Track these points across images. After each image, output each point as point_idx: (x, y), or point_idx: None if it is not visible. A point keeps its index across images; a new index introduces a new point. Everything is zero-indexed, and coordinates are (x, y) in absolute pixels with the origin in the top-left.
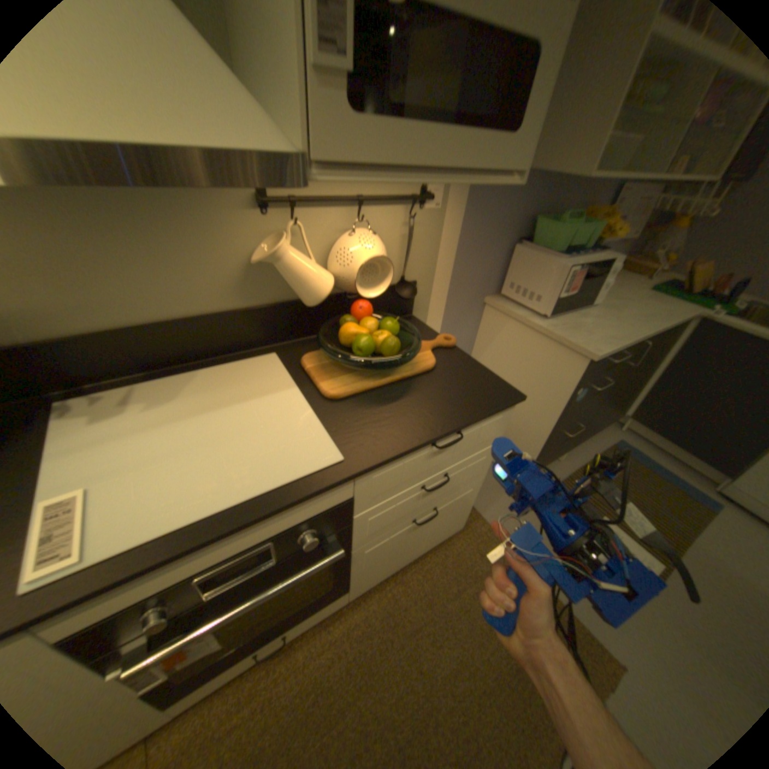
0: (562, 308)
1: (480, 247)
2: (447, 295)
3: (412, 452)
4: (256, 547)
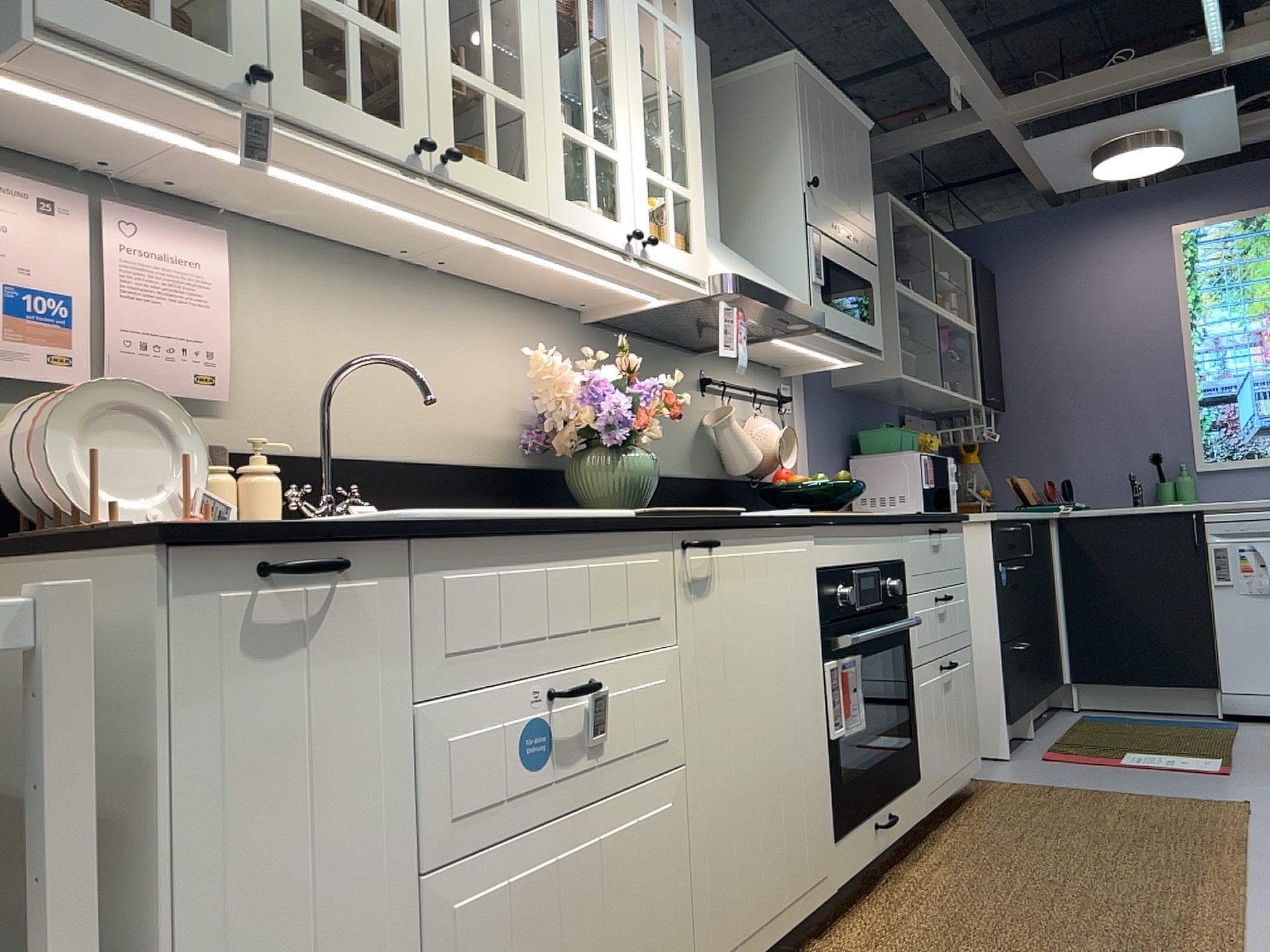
0: (932, 505)
1: (826, 459)
2: None
3: (924, 530)
4: (873, 571)
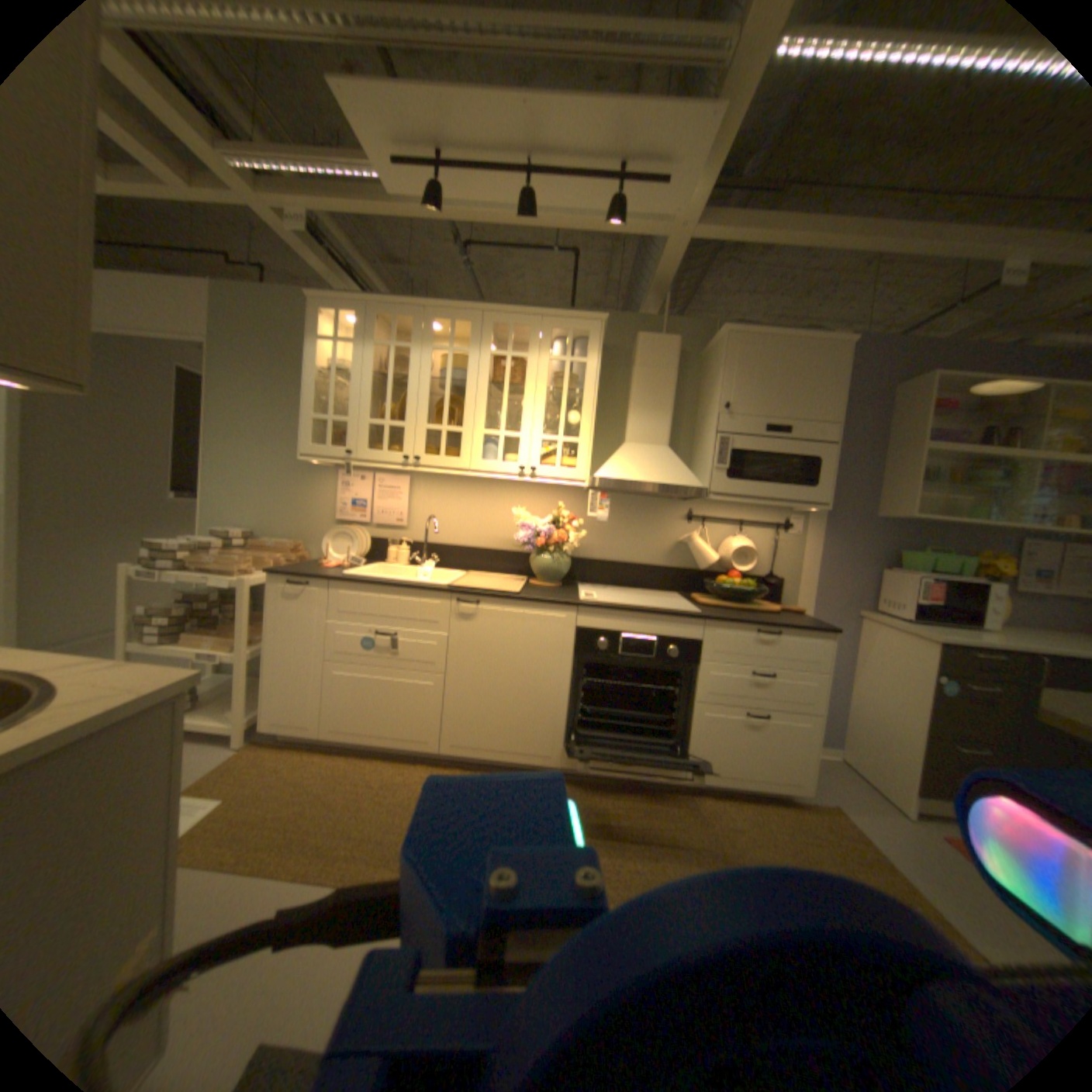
0: (930, 618)
1: (843, 567)
2: (814, 598)
3: (741, 629)
4: (647, 639)
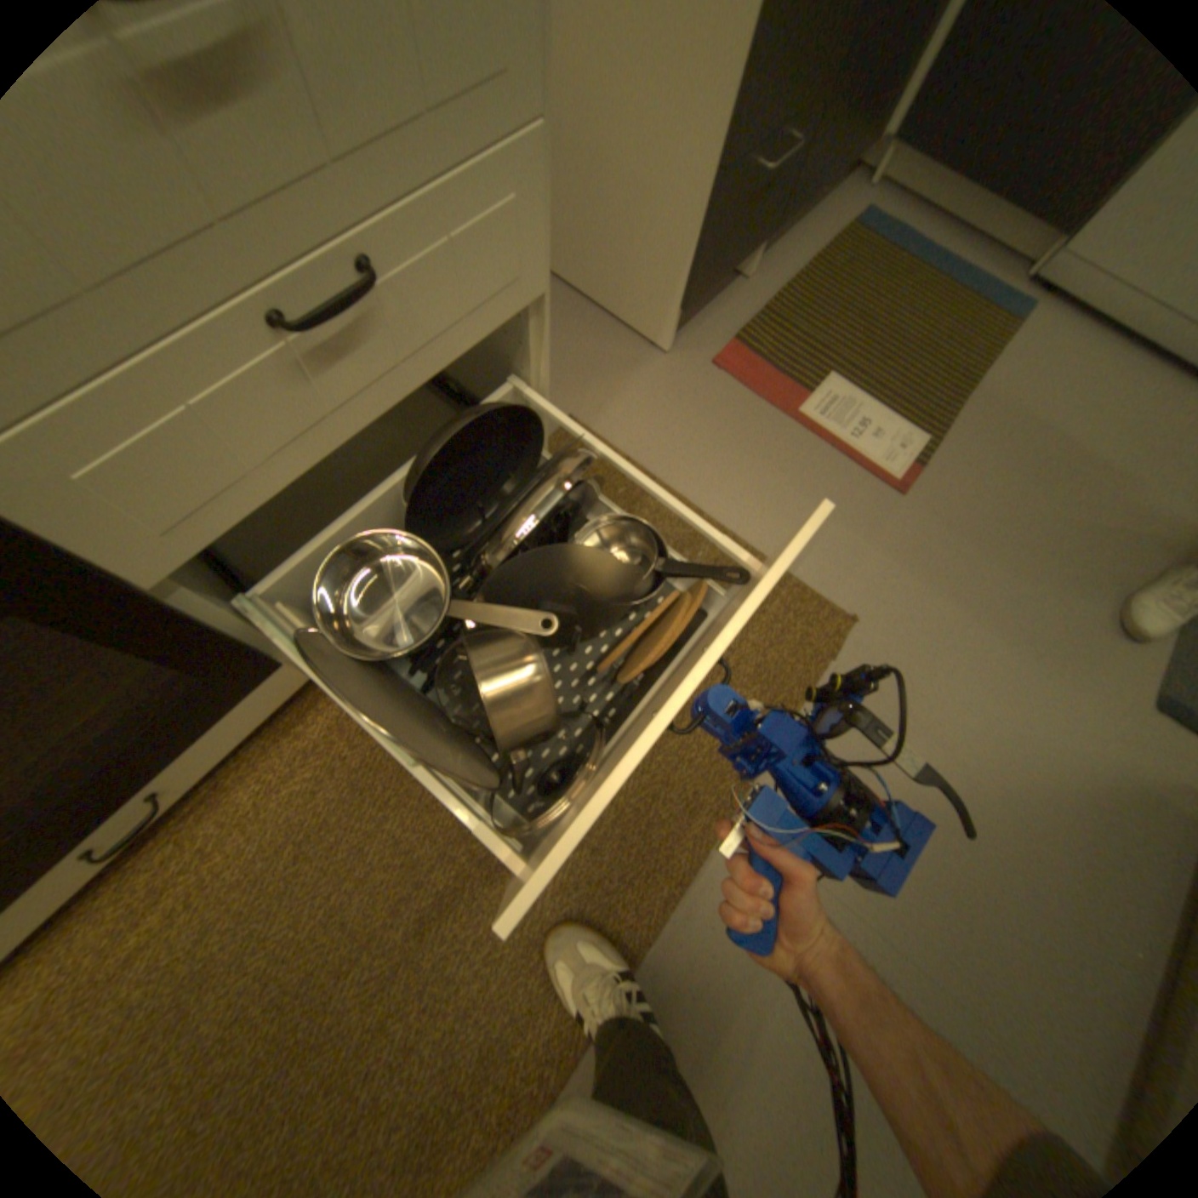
0: None
1: None
2: None
3: None
4: None
